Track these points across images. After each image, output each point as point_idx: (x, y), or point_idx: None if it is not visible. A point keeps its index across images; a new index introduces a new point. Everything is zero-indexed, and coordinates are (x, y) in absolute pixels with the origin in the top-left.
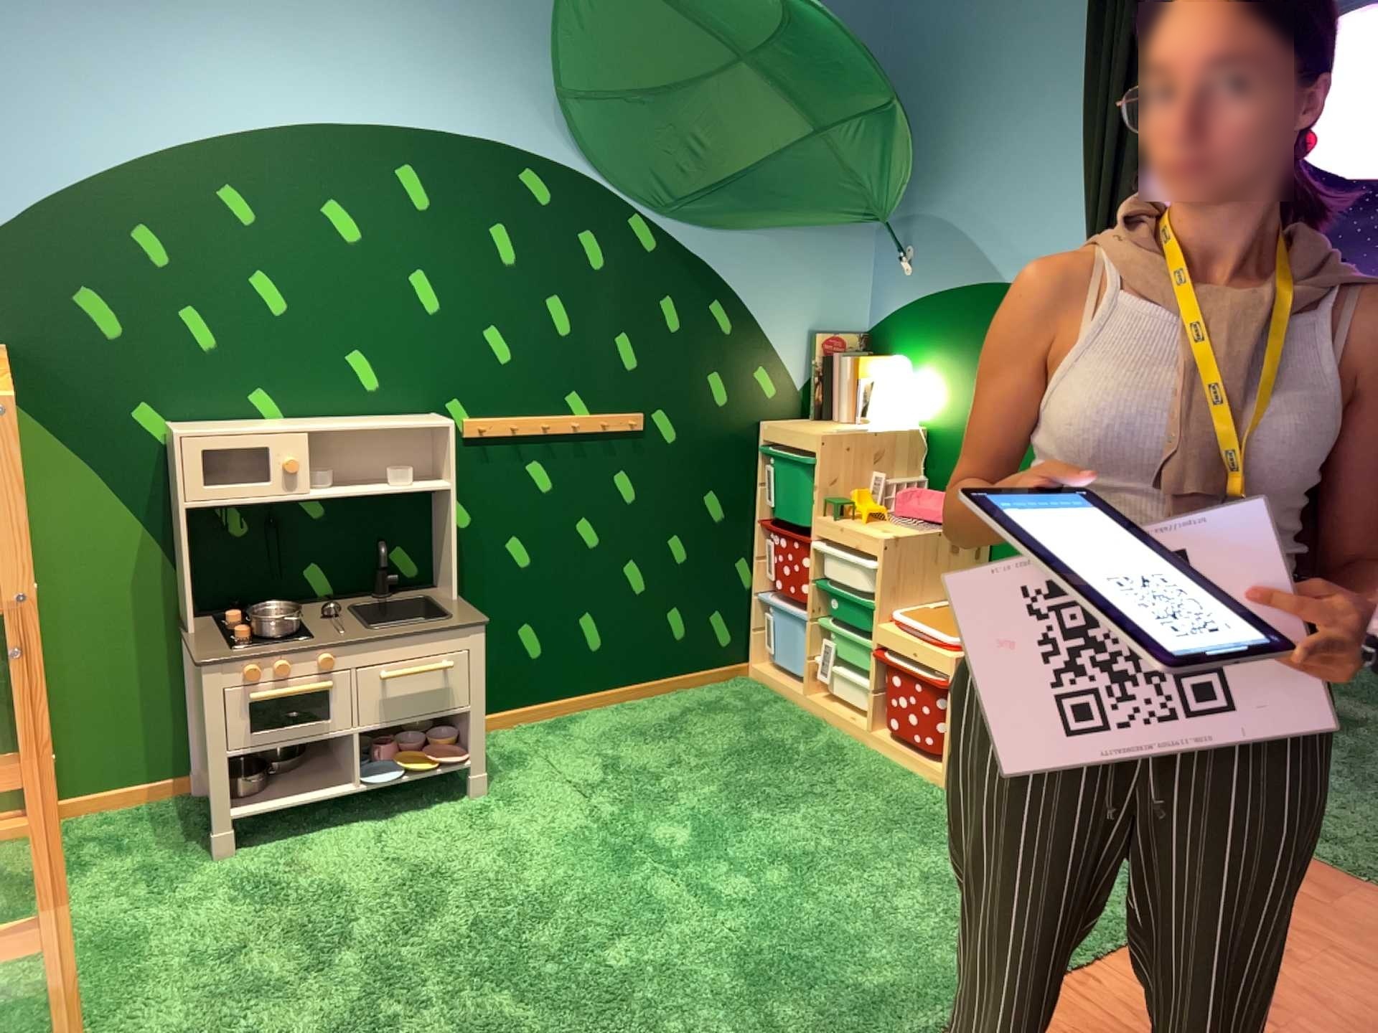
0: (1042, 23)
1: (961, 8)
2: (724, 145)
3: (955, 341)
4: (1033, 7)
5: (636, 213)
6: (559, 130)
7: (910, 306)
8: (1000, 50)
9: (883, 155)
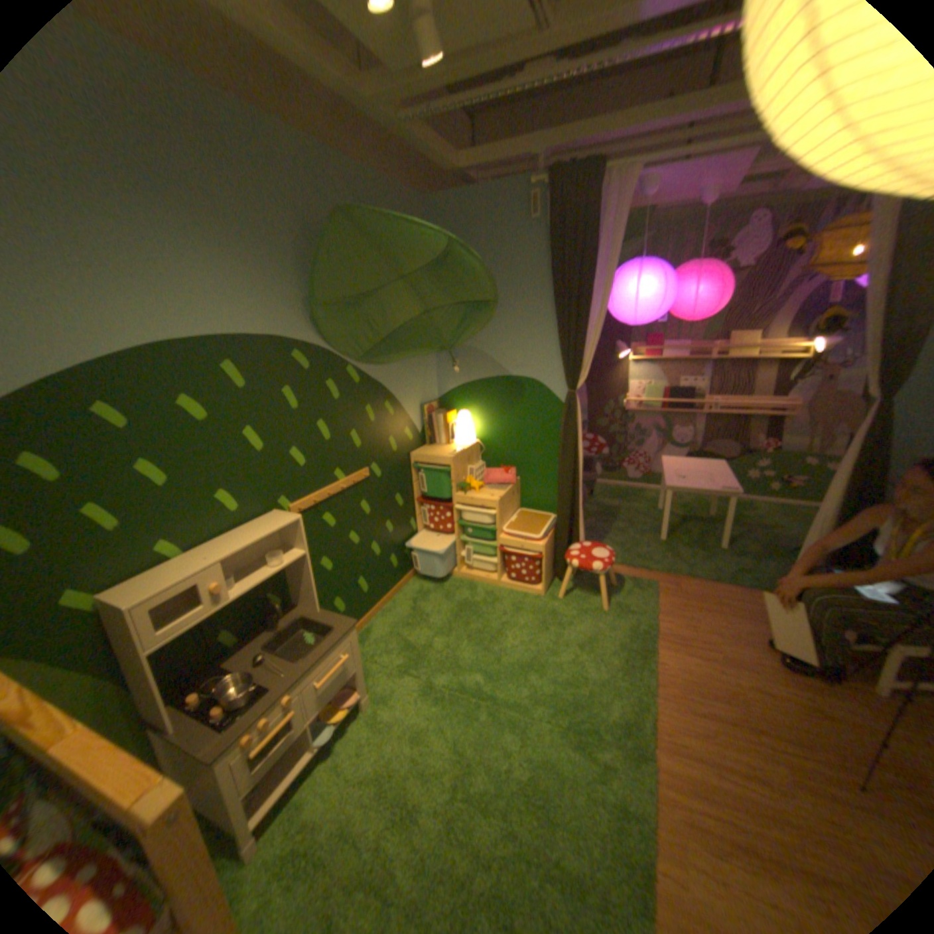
0: (520, 254)
1: (472, 243)
2: (385, 319)
3: (491, 400)
4: (515, 246)
5: (347, 361)
6: (304, 319)
7: (463, 386)
8: (499, 266)
9: (469, 321)
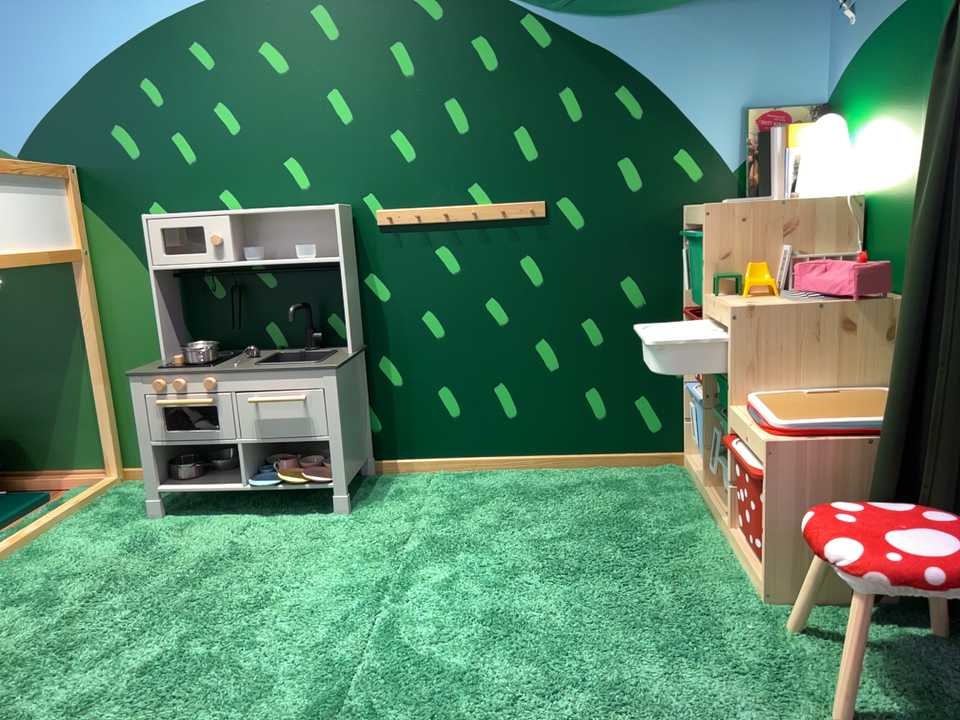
0: None
1: None
2: None
3: (892, 74)
4: None
5: (526, 6)
6: None
7: (858, 51)
8: None
9: None
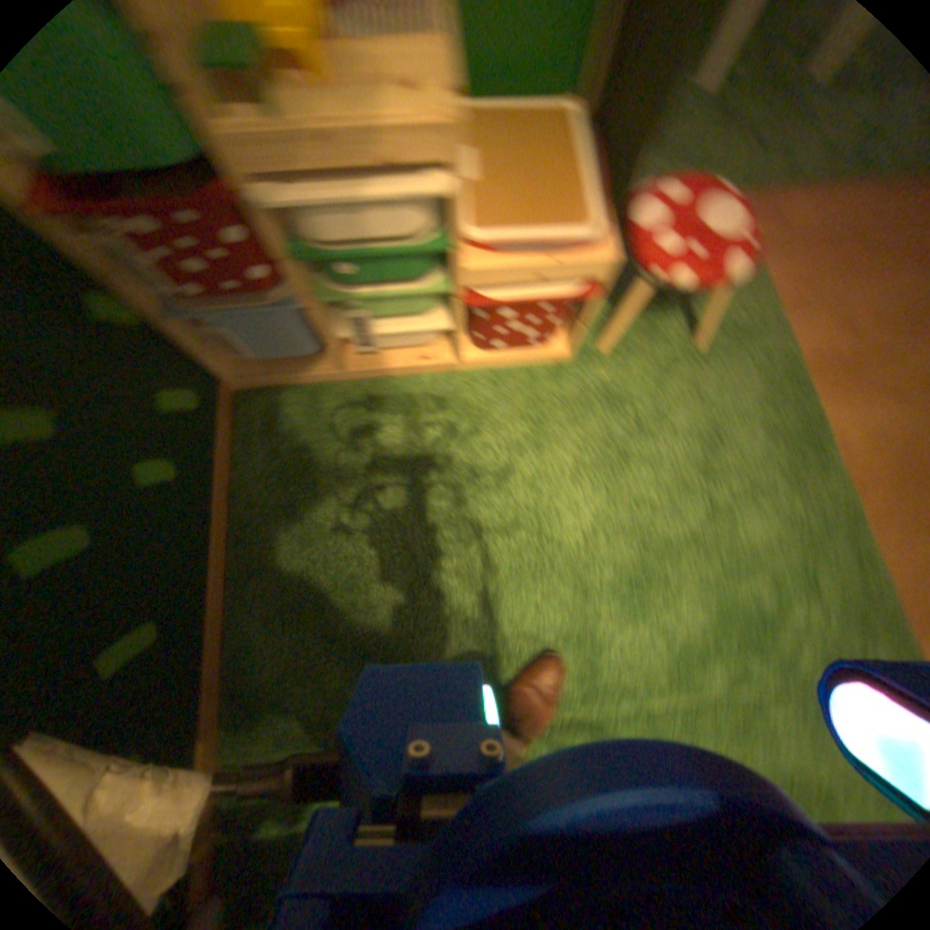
0: None
1: None
2: None
3: None
4: None
5: None
6: None
7: None
8: None
9: None
